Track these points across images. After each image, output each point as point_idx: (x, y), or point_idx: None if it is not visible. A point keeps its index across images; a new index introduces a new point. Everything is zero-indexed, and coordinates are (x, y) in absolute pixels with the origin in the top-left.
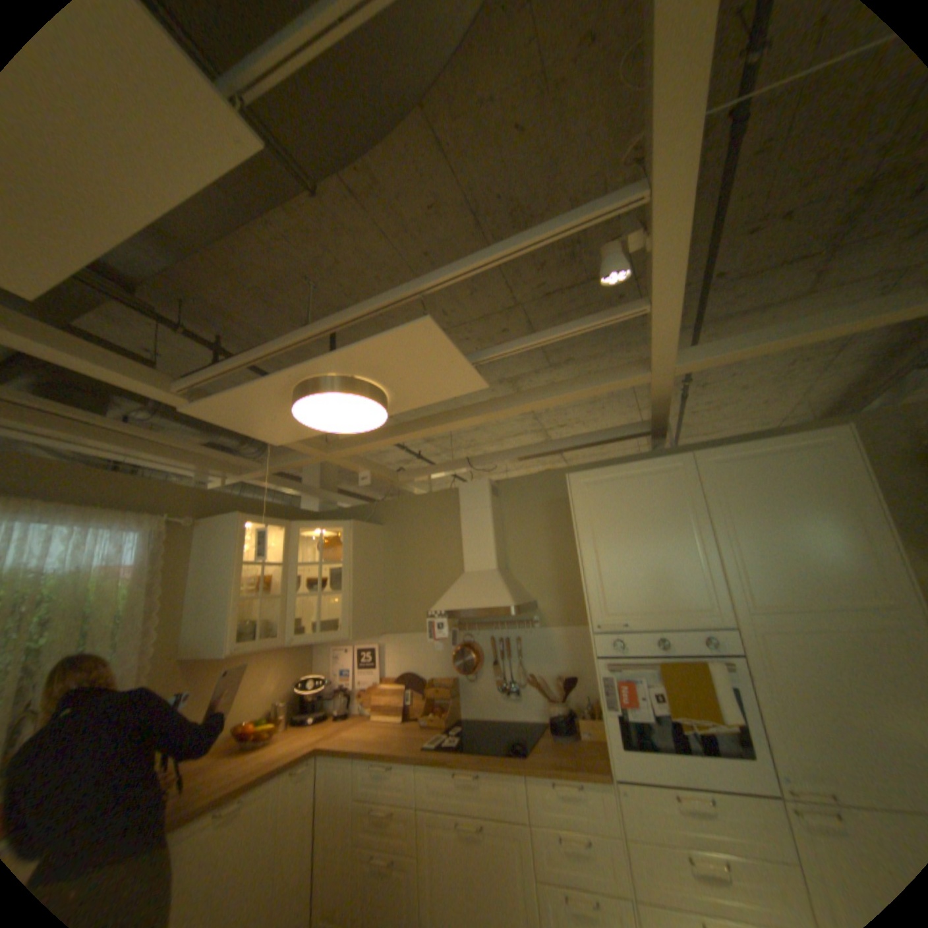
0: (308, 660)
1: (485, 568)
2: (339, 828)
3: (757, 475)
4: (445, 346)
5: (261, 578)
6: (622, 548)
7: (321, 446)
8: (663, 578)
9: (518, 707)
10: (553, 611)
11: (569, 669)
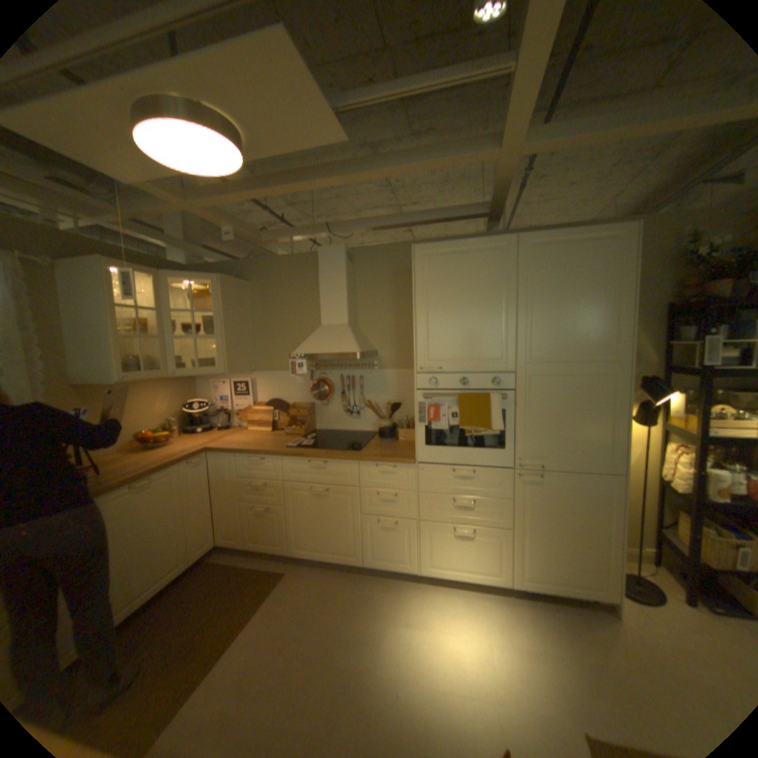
0: (193, 388)
1: (338, 323)
2: (228, 493)
3: (560, 260)
4: (302, 75)
5: (137, 320)
6: (447, 312)
7: (178, 193)
8: (473, 335)
9: (357, 421)
10: (389, 358)
11: (396, 398)
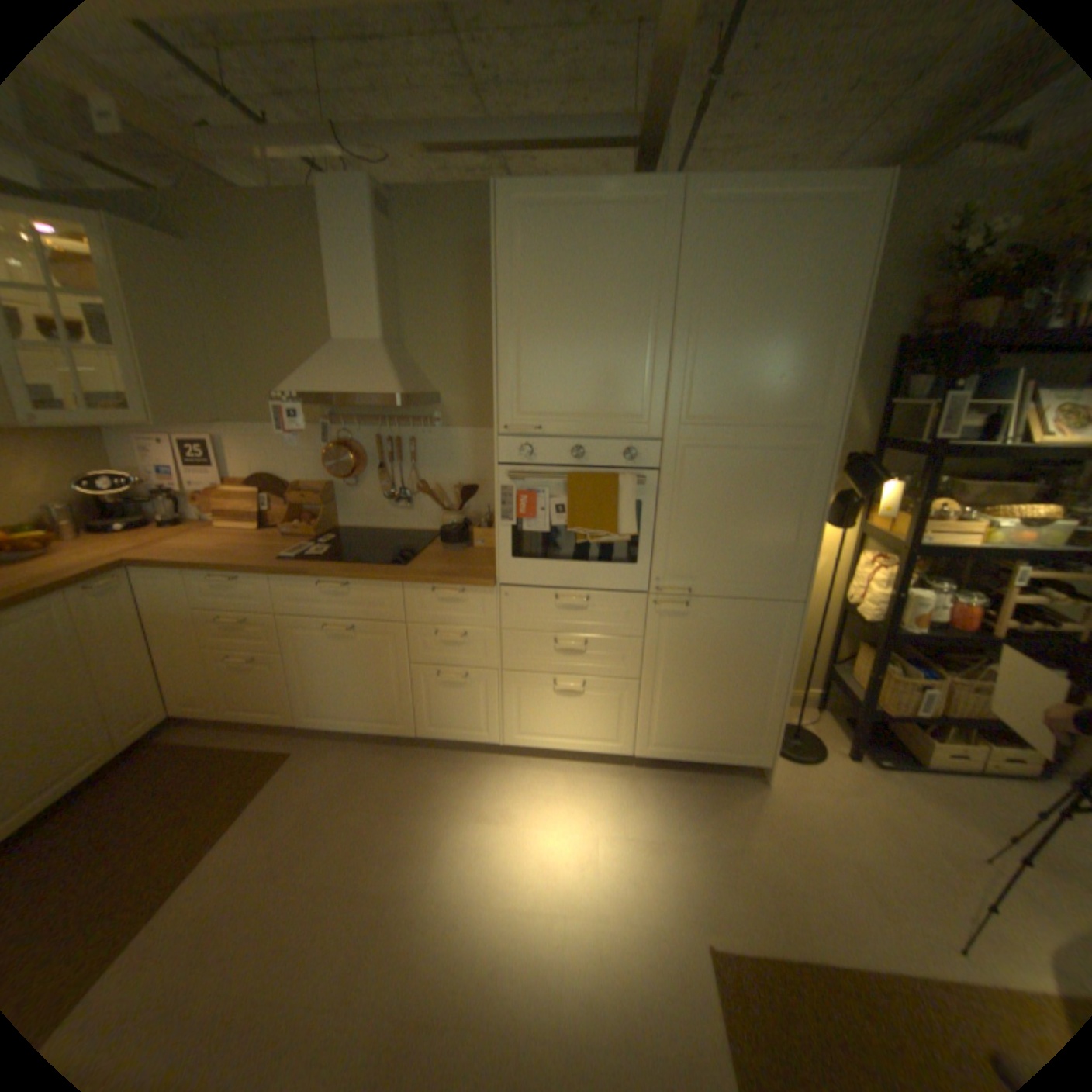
0: (99, 450)
1: (364, 336)
2: (179, 634)
3: (755, 234)
4: None
5: None
6: (554, 323)
7: None
8: (596, 370)
9: (408, 514)
10: (461, 407)
11: (473, 476)
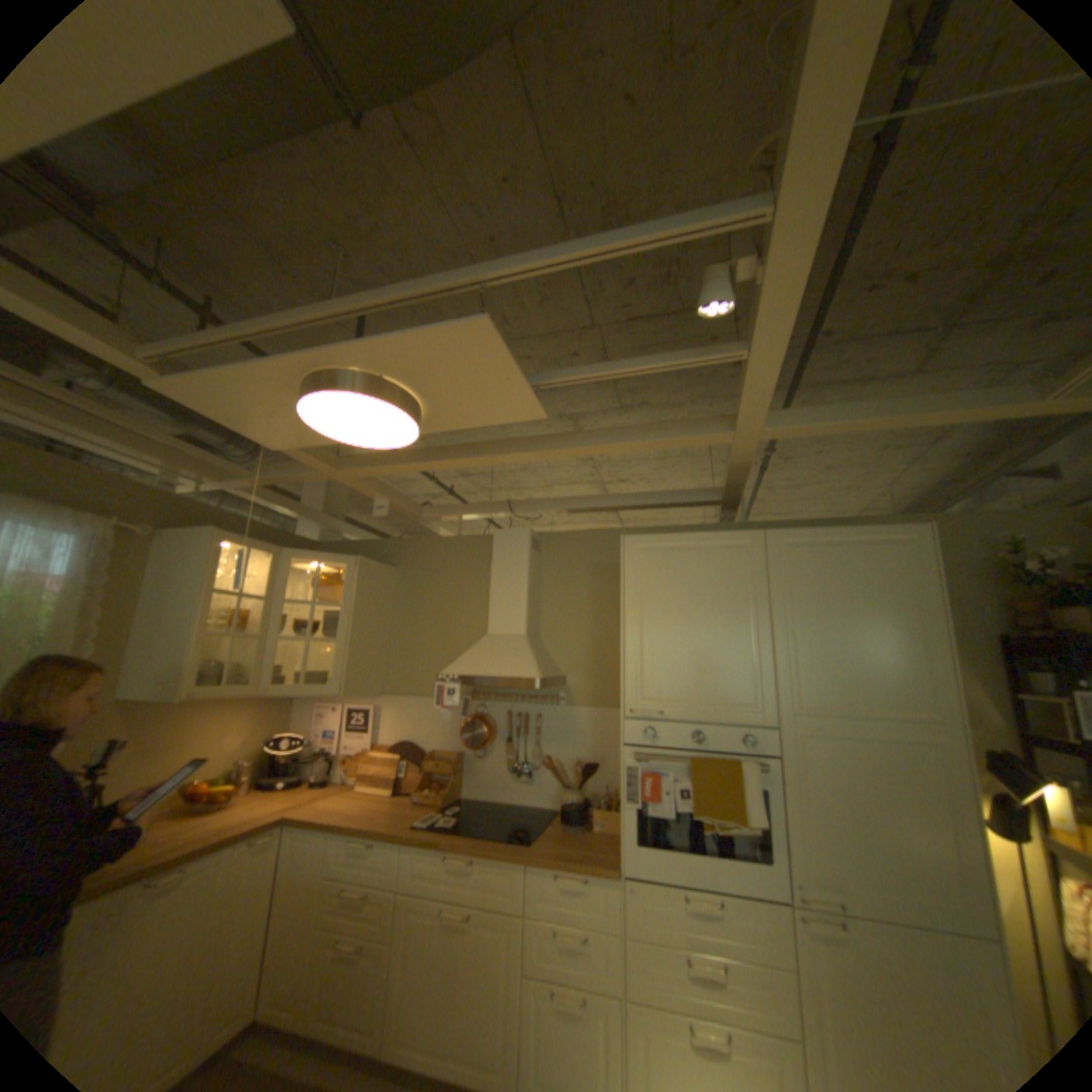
0: (285, 715)
1: (512, 632)
2: (301, 908)
3: (828, 566)
4: (502, 357)
5: (236, 611)
6: (670, 628)
7: (330, 460)
8: (709, 665)
9: (527, 790)
10: (583, 689)
11: (591, 755)
